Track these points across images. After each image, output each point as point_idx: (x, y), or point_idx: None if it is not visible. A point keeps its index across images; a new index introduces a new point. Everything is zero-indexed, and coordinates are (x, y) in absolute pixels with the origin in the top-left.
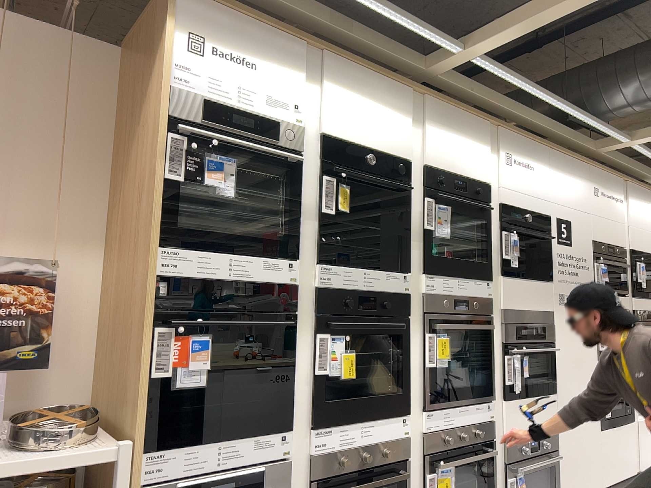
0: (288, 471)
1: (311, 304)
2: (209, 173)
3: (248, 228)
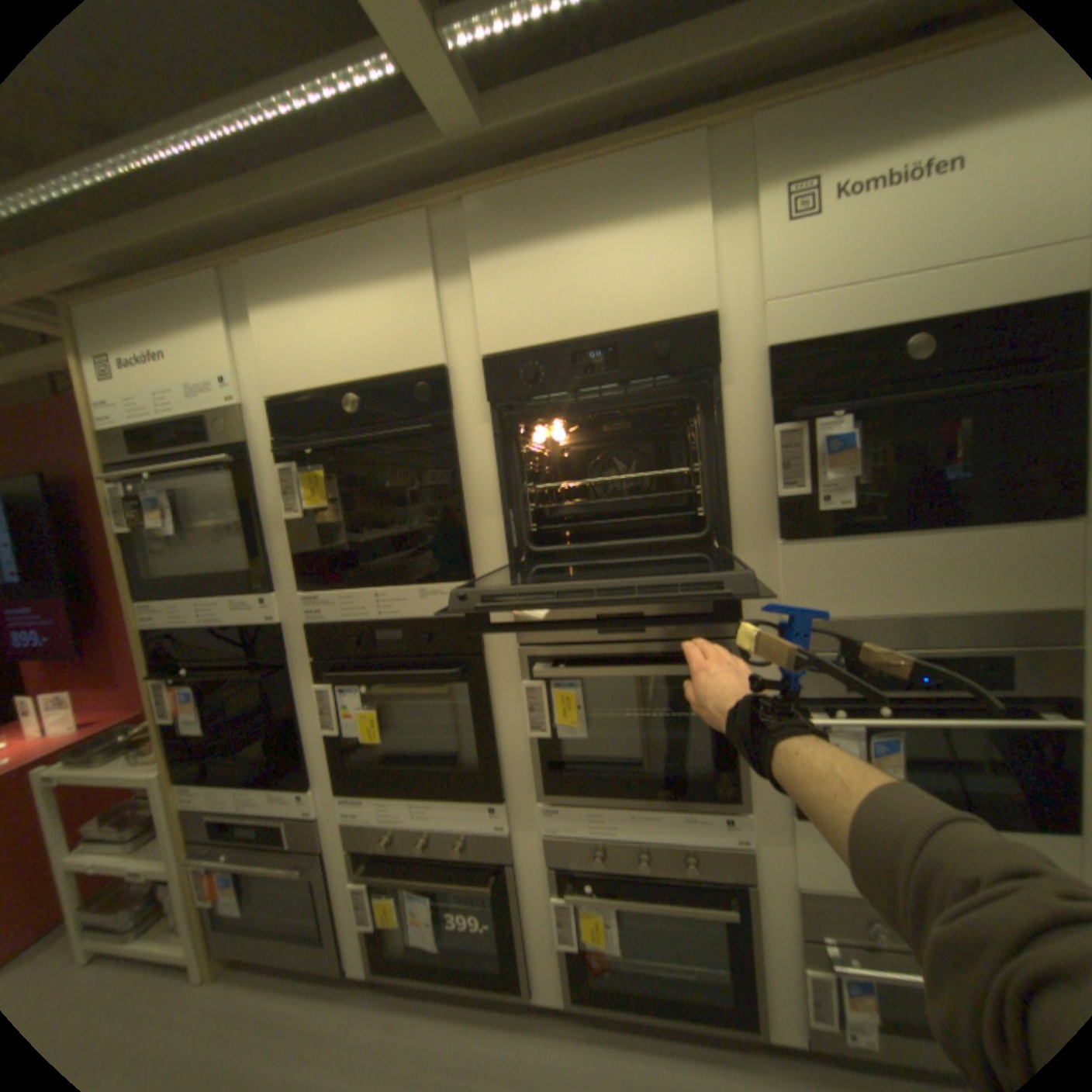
0: (309, 849)
1: (305, 650)
2: (139, 514)
3: (221, 560)
